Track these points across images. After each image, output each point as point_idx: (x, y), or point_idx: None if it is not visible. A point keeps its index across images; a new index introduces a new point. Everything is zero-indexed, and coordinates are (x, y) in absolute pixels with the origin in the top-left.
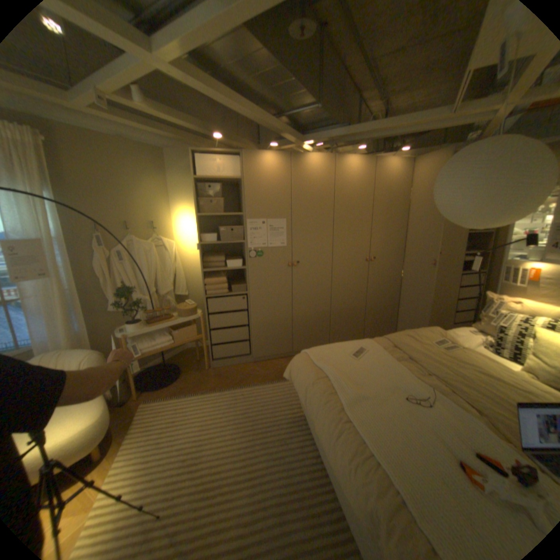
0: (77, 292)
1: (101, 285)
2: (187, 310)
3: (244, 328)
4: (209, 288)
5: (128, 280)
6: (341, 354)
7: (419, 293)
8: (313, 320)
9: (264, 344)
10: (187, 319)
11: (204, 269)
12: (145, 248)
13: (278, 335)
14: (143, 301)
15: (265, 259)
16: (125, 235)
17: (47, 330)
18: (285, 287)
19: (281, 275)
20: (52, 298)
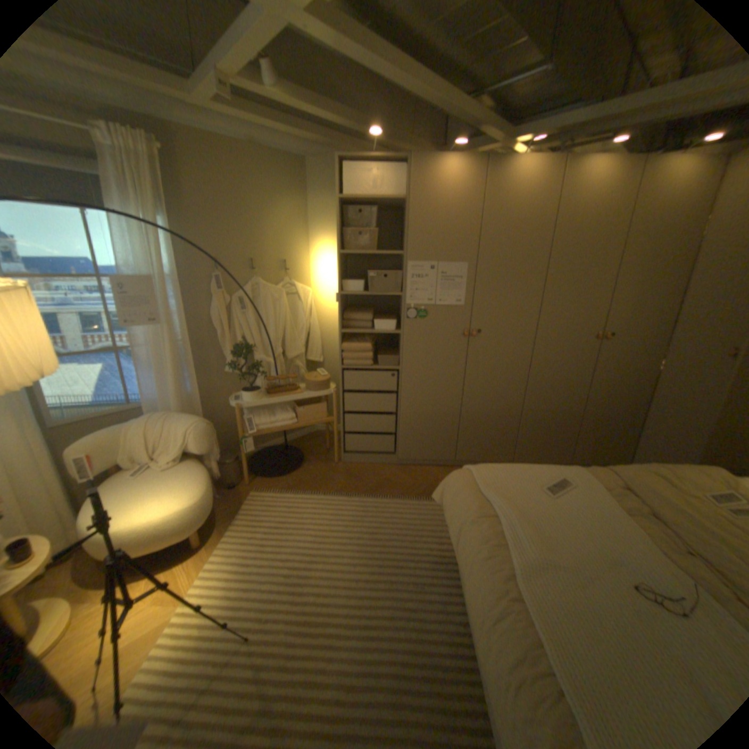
0: (190, 345)
1: (218, 339)
2: (317, 382)
3: (390, 417)
4: (347, 356)
5: (250, 335)
6: (527, 483)
7: (691, 402)
8: (492, 419)
9: (415, 443)
10: (316, 395)
11: (342, 330)
12: (272, 296)
13: (436, 434)
14: (266, 364)
15: (429, 322)
16: (250, 277)
17: (156, 386)
18: (455, 367)
19: (450, 348)
20: (162, 349)
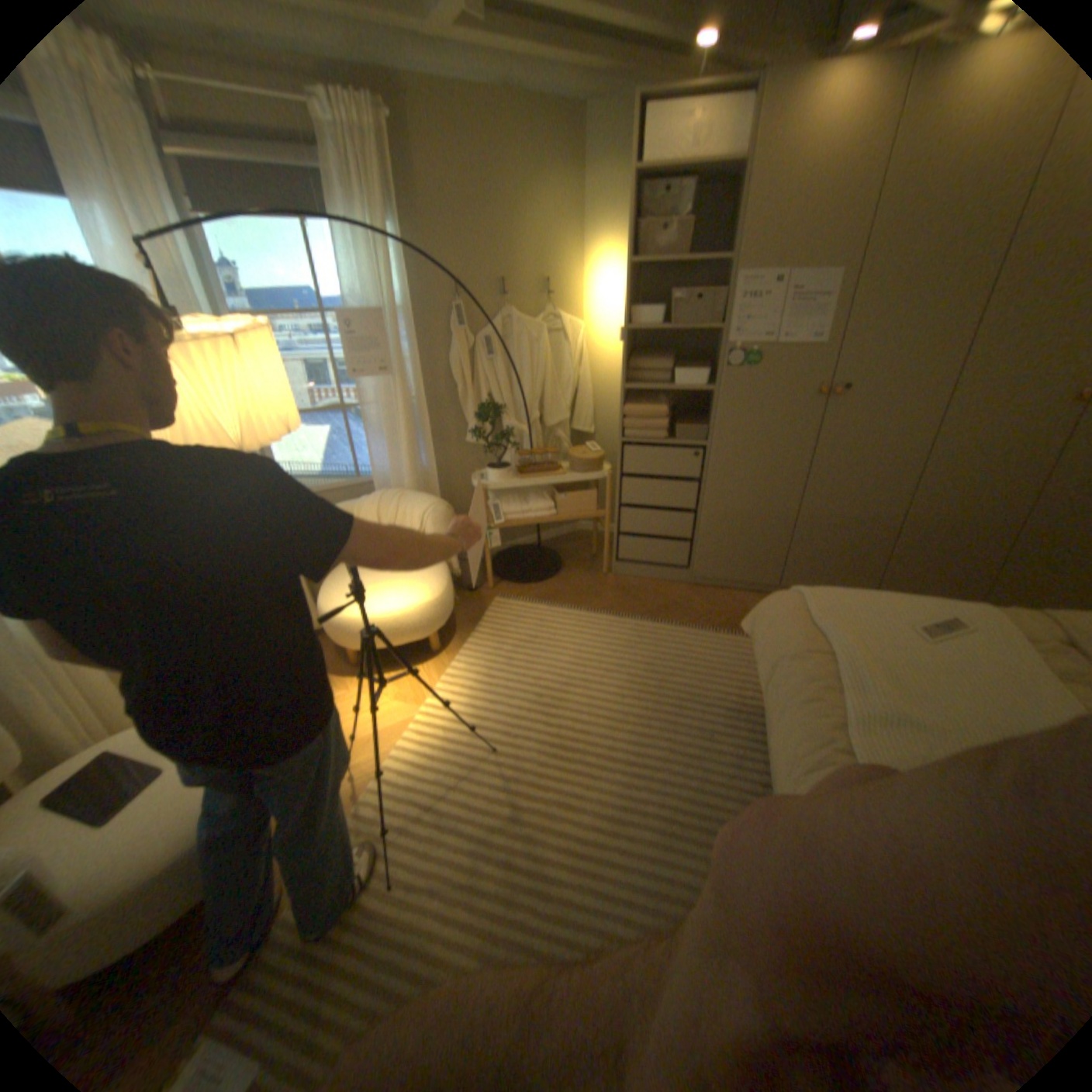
0: (427, 403)
1: (460, 396)
2: (586, 460)
3: (687, 515)
4: (632, 423)
5: (499, 391)
6: (893, 617)
7: None
8: (852, 529)
9: (722, 556)
10: (584, 477)
11: (628, 383)
12: (530, 333)
13: (757, 545)
14: (519, 433)
15: (766, 371)
16: (501, 305)
17: (389, 456)
18: (800, 443)
19: (796, 413)
20: (395, 408)
